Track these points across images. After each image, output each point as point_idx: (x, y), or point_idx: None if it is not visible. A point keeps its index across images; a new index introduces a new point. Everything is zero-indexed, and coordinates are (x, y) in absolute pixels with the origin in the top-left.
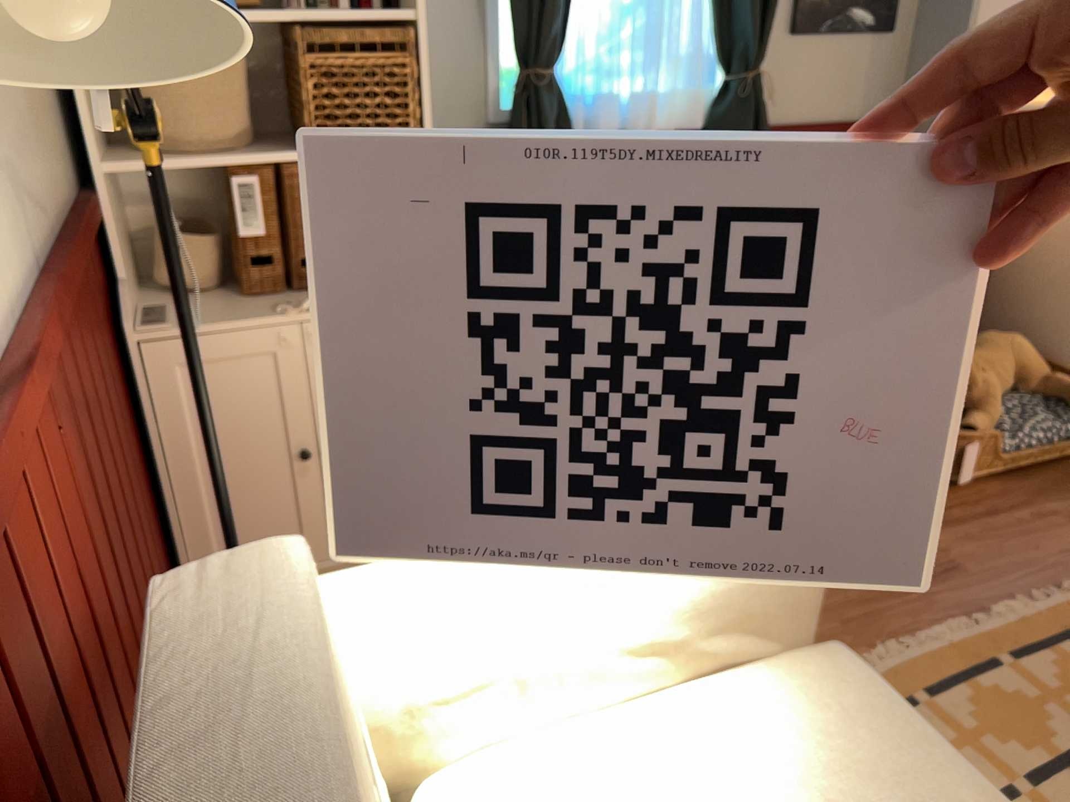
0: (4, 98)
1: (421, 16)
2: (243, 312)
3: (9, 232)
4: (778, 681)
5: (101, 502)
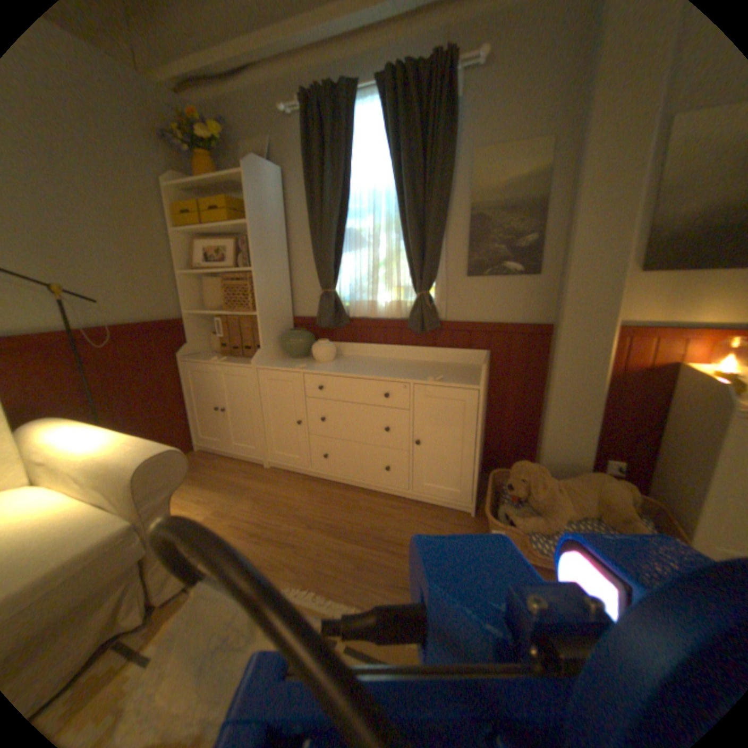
0: (105, 287)
1: (254, 269)
2: (209, 358)
3: (72, 315)
4: (95, 518)
5: (101, 391)
